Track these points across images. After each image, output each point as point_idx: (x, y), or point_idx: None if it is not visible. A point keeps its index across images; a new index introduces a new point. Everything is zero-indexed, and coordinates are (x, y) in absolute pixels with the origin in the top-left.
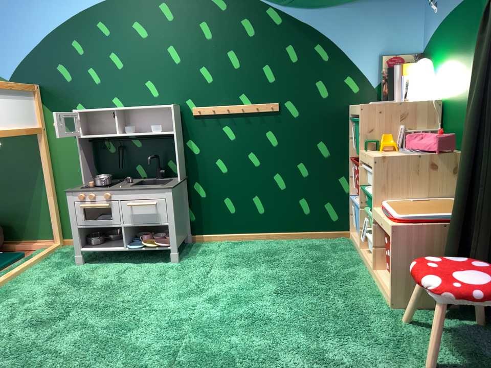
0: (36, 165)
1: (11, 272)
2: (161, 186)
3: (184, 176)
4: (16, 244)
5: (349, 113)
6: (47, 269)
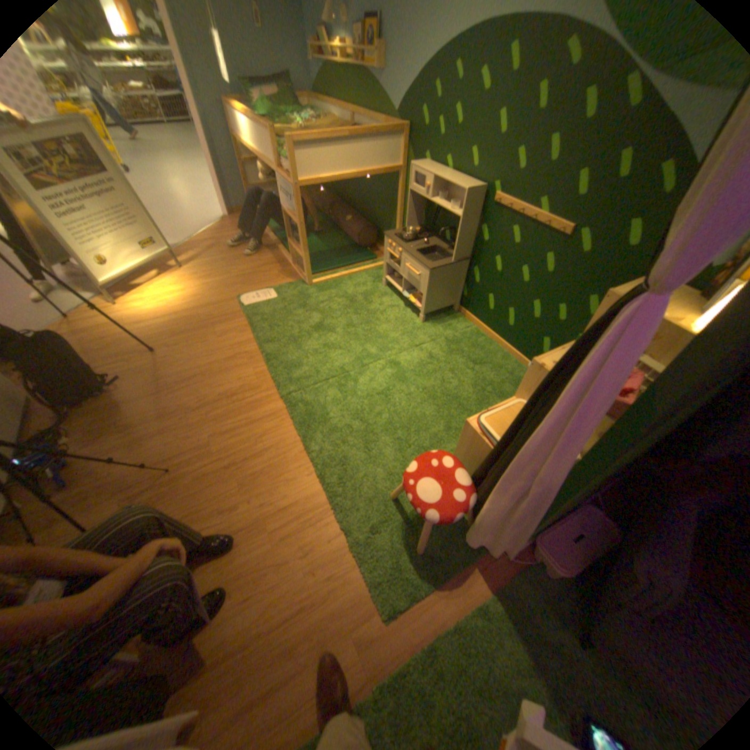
0: (397, 197)
1: (352, 271)
2: (427, 263)
3: (470, 257)
4: (380, 248)
5: None
6: (369, 279)
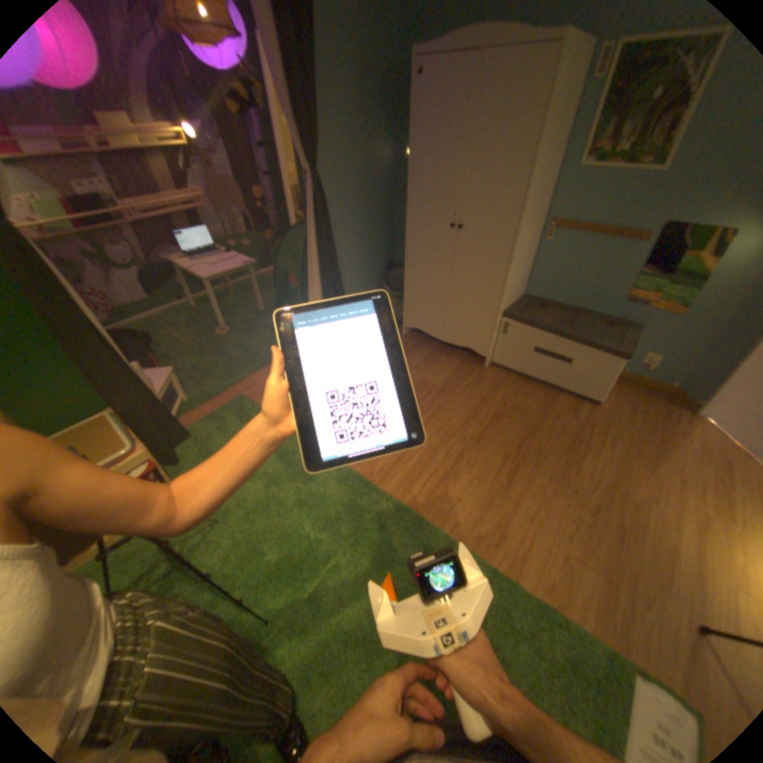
0: None
1: None
2: None
3: None
4: None
5: None
6: None
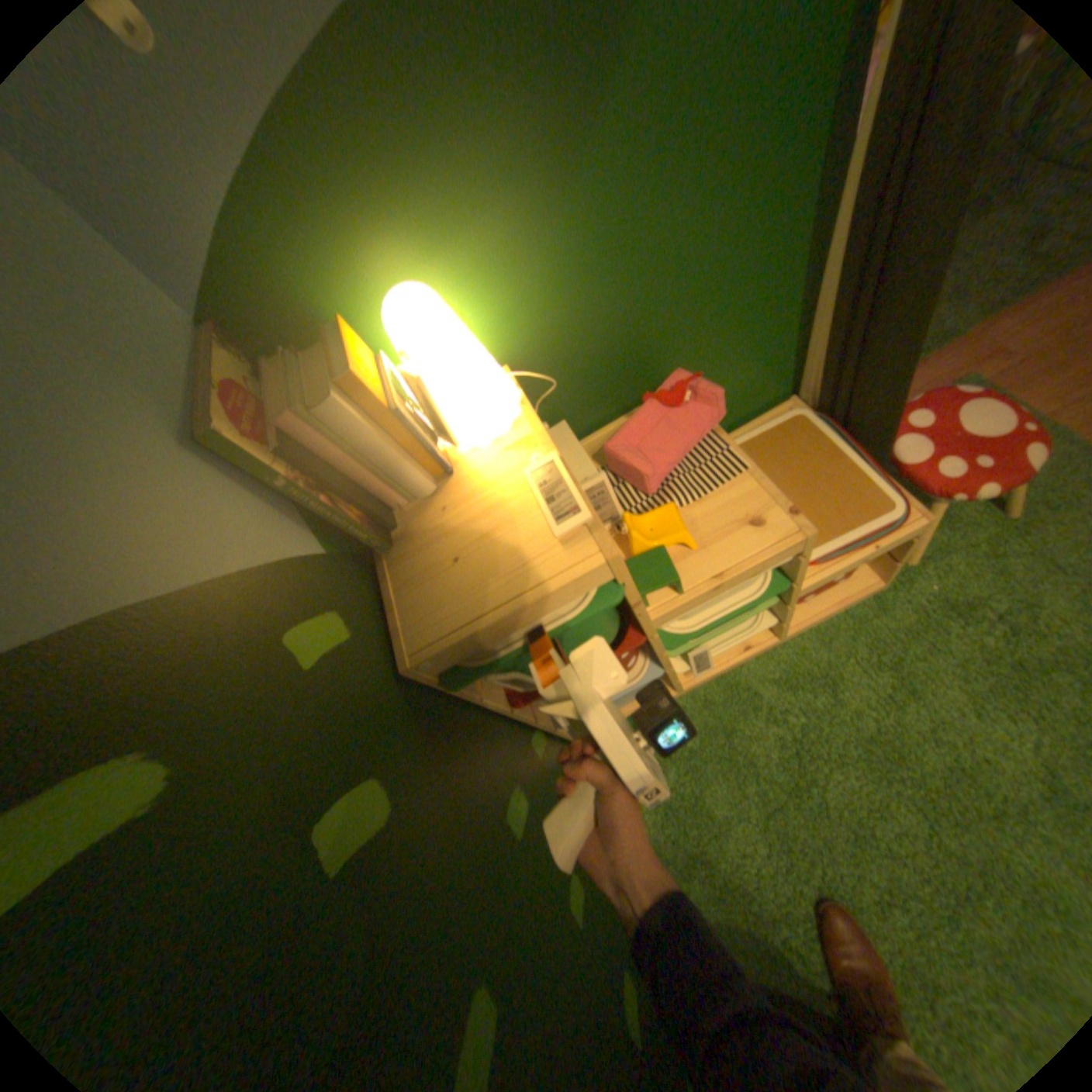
0: None
1: None
2: None
3: None
4: None
5: (421, 678)
6: None
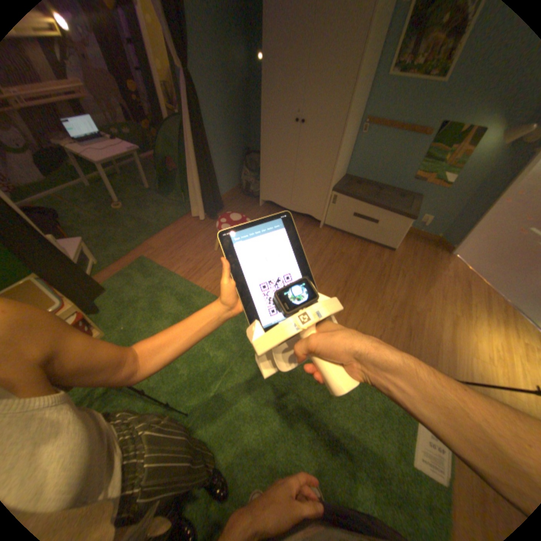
0: None
1: None
2: None
3: None
4: None
5: None
6: None
